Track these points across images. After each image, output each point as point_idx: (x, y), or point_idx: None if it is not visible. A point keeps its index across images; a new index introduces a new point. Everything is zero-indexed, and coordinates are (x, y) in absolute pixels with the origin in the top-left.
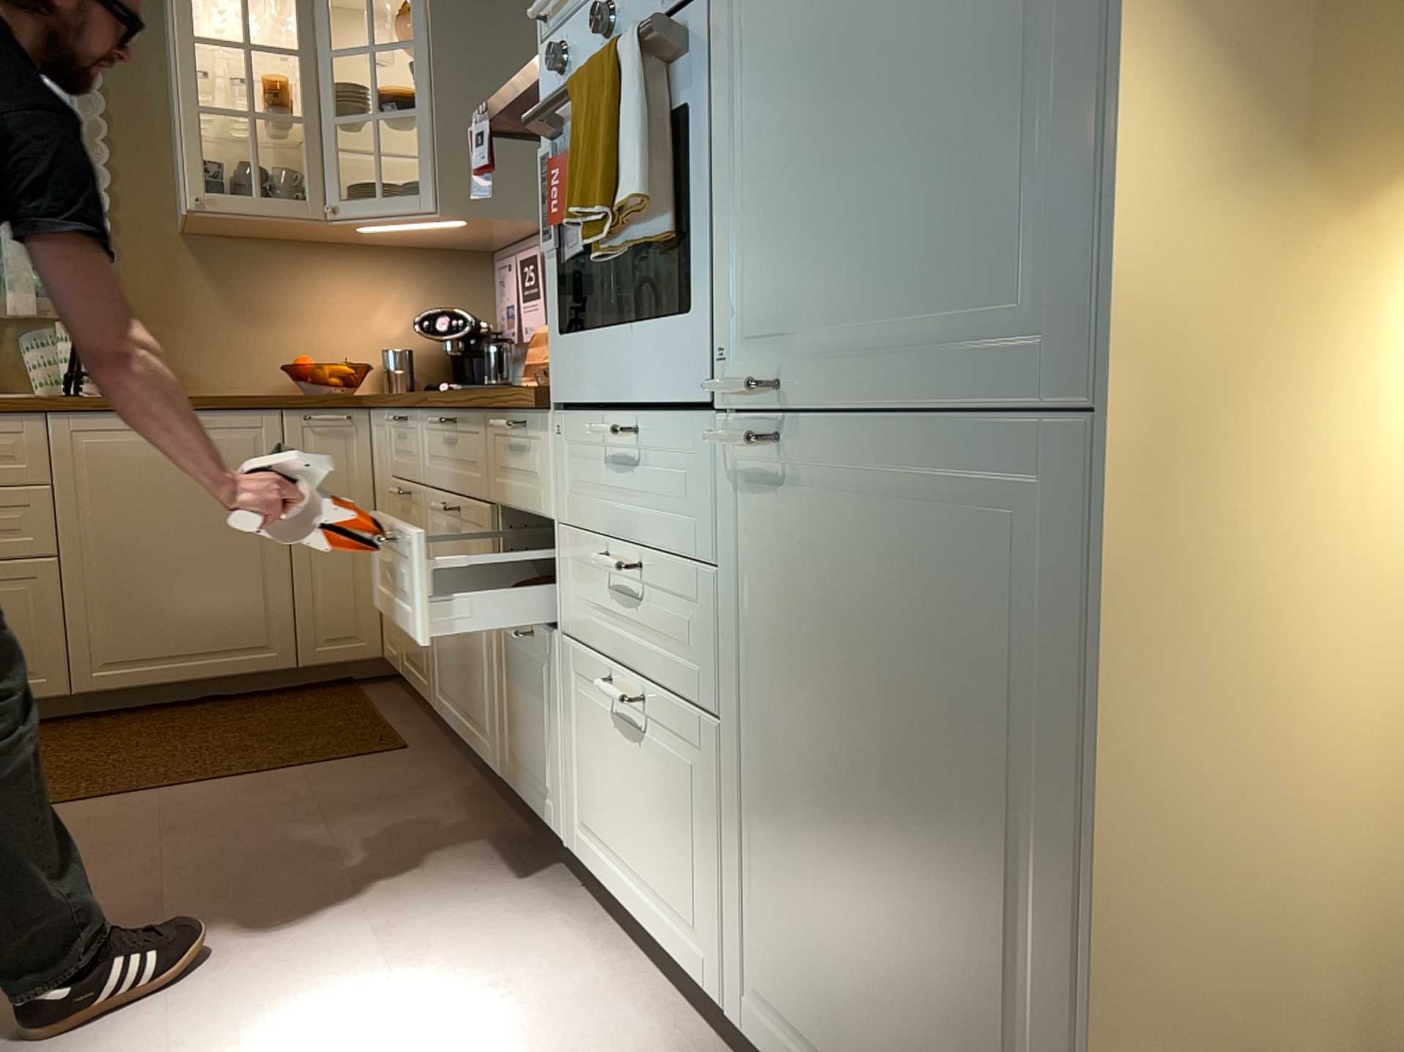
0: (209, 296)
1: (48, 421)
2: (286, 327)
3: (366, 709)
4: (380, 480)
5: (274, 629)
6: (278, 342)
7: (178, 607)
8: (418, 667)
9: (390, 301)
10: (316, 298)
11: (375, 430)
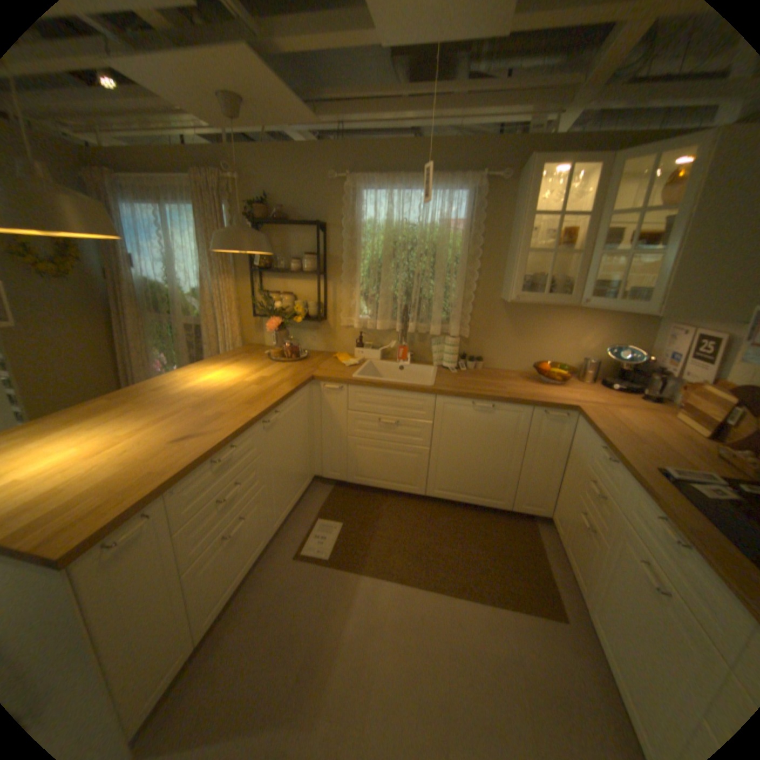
0: (507, 326)
1: (436, 397)
2: (538, 342)
3: (542, 556)
4: (578, 454)
5: (506, 495)
6: (532, 348)
7: (469, 476)
8: (580, 572)
9: (594, 333)
10: (556, 330)
11: (582, 427)
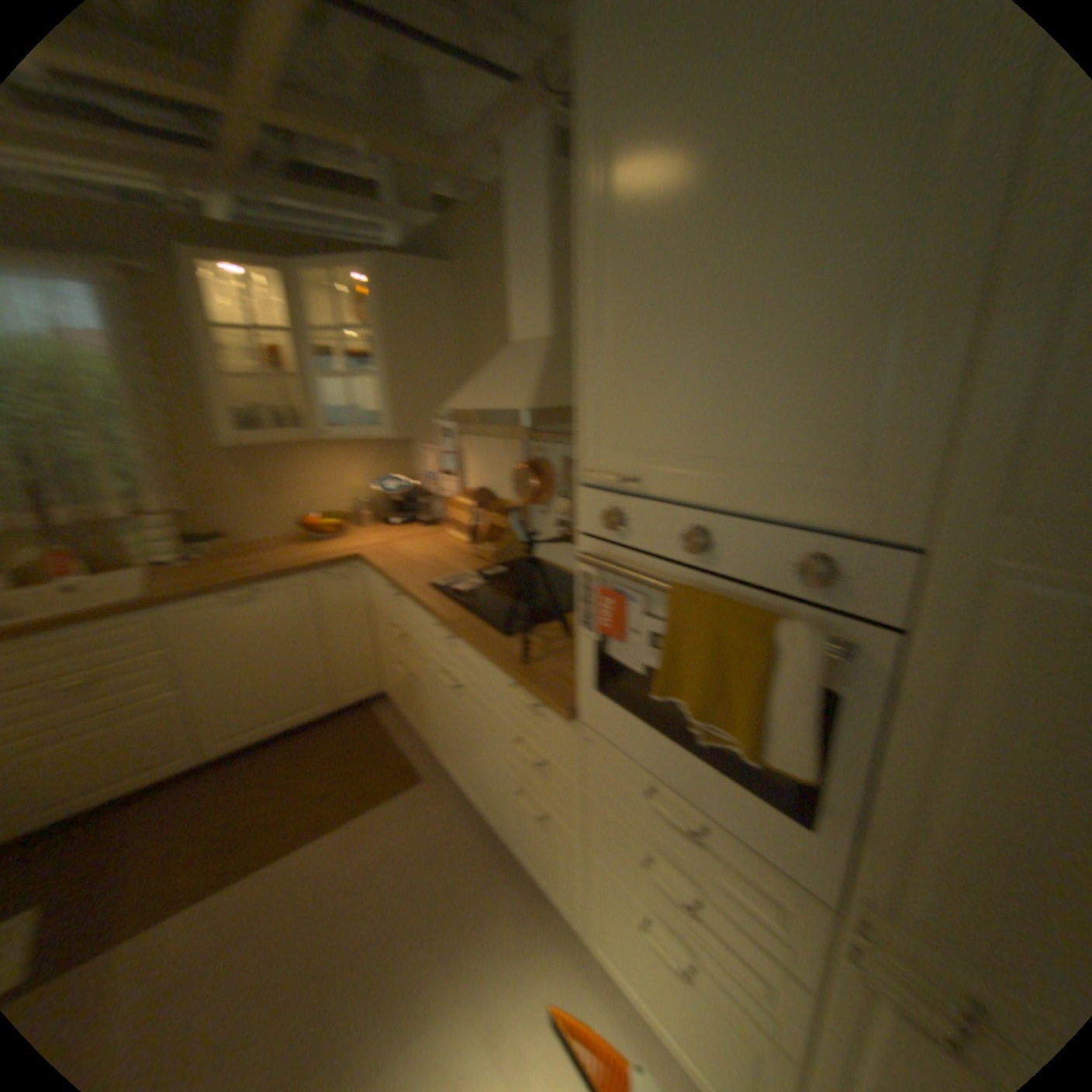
0: (232, 480)
1: (143, 611)
2: (285, 492)
3: (377, 736)
4: (370, 605)
5: (313, 694)
6: (280, 501)
7: (252, 698)
8: (412, 724)
9: (347, 467)
10: (301, 472)
11: (363, 575)
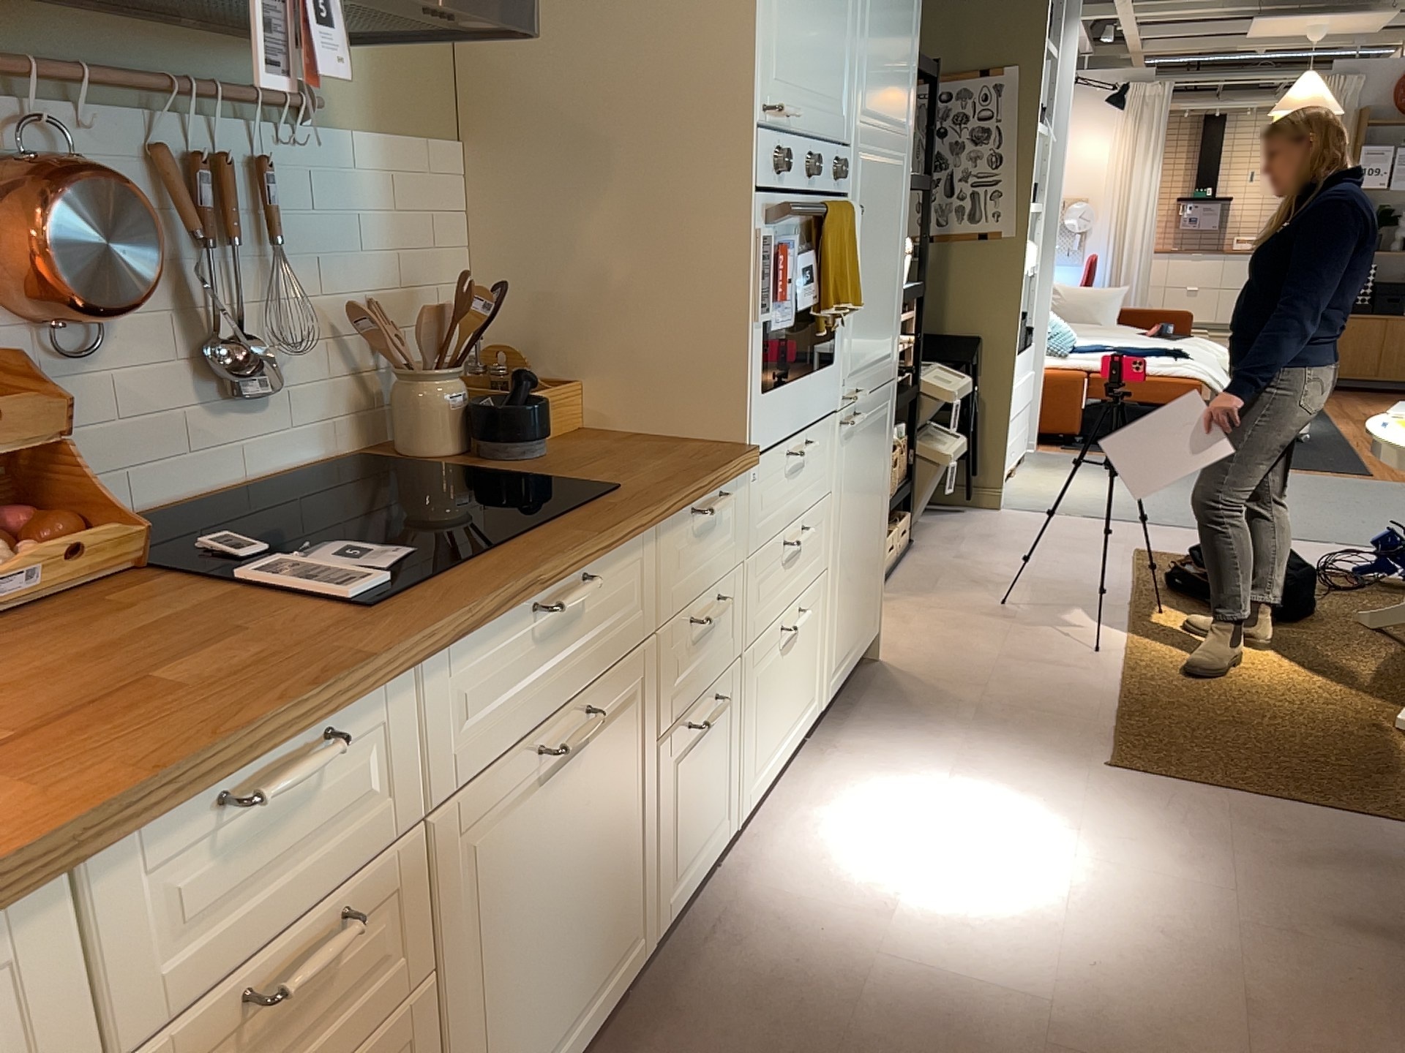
0: None
1: None
2: None
3: None
4: None
5: None
6: None
7: None
8: None
9: None
10: None
11: None
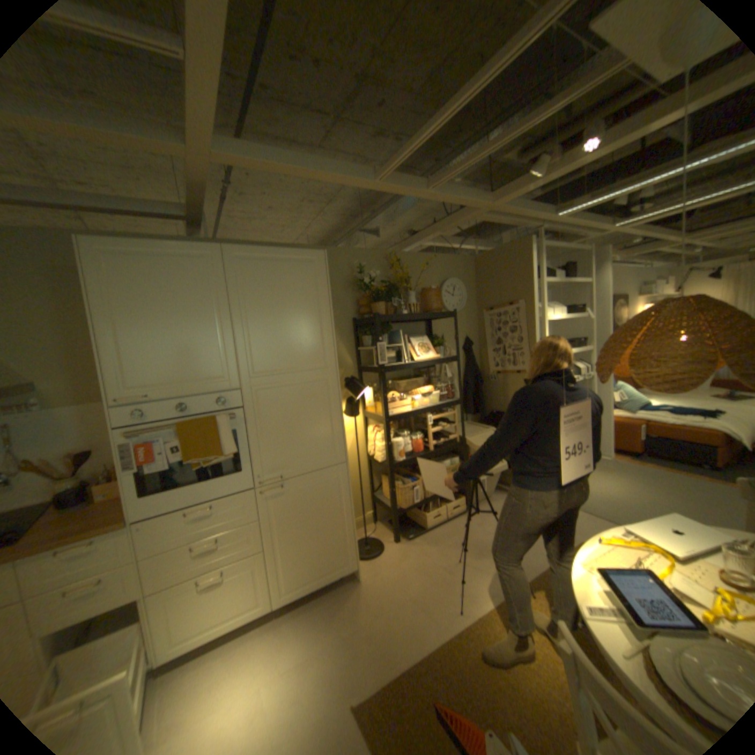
0: None
1: None
2: None
3: None
4: None
5: None
6: None
7: None
8: None
9: None
10: None
11: None
